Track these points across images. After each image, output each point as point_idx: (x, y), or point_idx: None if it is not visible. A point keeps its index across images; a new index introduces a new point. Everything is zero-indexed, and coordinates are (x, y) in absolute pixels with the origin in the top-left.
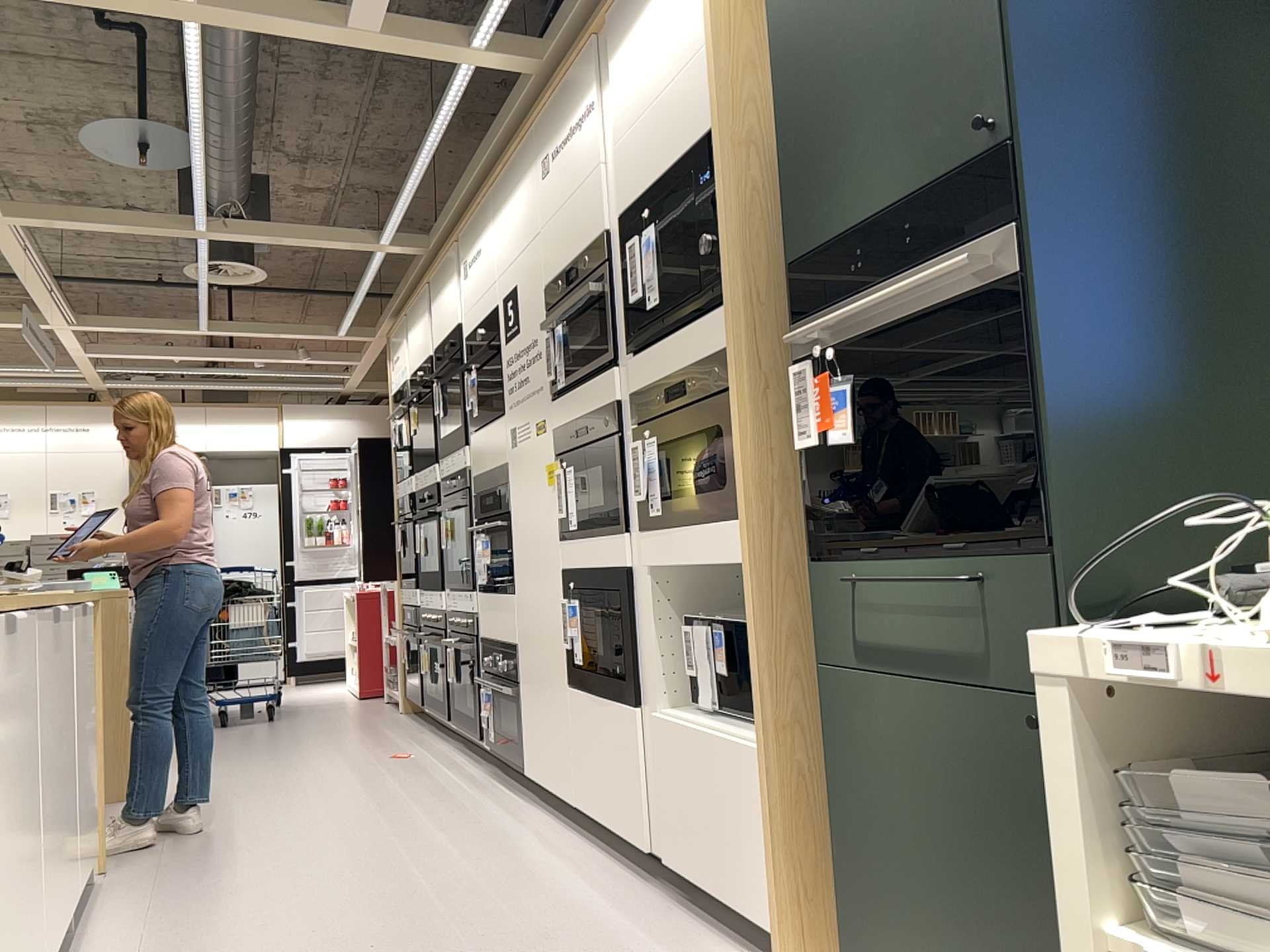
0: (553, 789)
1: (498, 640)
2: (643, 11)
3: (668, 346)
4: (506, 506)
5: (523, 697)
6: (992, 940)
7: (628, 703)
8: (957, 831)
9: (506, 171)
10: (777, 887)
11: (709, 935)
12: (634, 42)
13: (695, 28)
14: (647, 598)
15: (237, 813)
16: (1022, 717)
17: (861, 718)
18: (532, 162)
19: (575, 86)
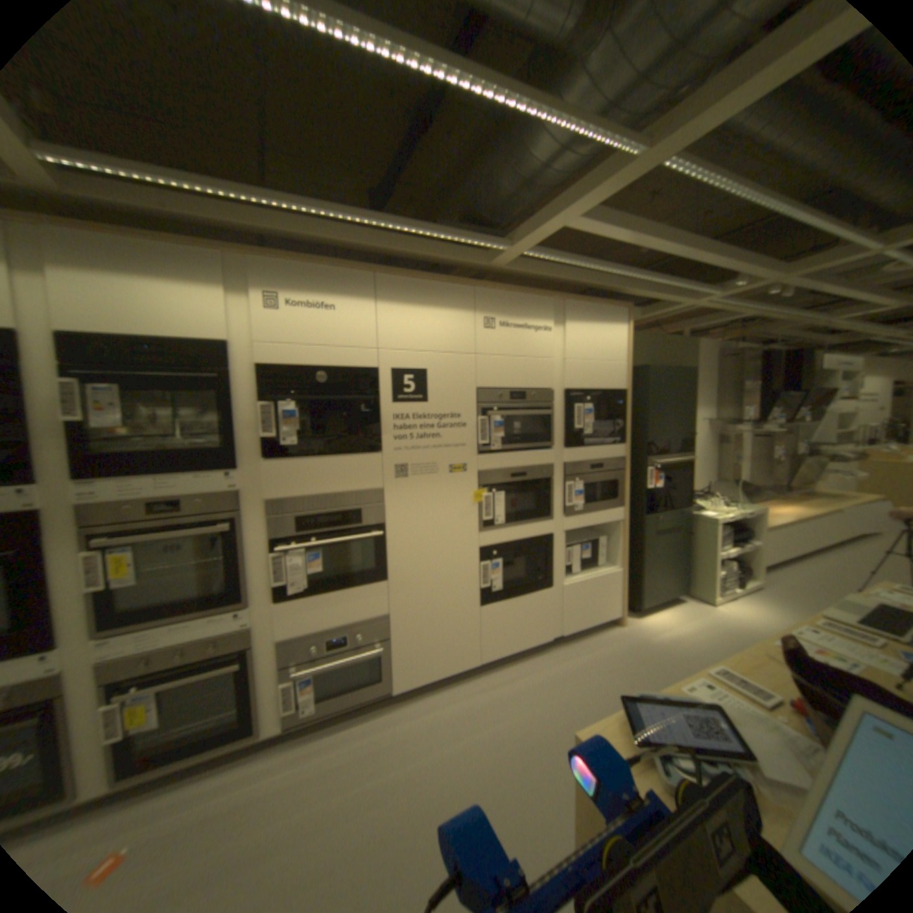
0: (447, 675)
1: (340, 625)
2: (593, 322)
3: (592, 450)
4: (380, 520)
5: (397, 645)
6: (672, 576)
7: (545, 588)
8: (669, 561)
9: (417, 284)
10: (620, 605)
11: (591, 640)
12: (585, 329)
13: (620, 353)
14: (558, 543)
15: None
16: (681, 535)
17: (652, 548)
18: (468, 308)
19: (533, 308)
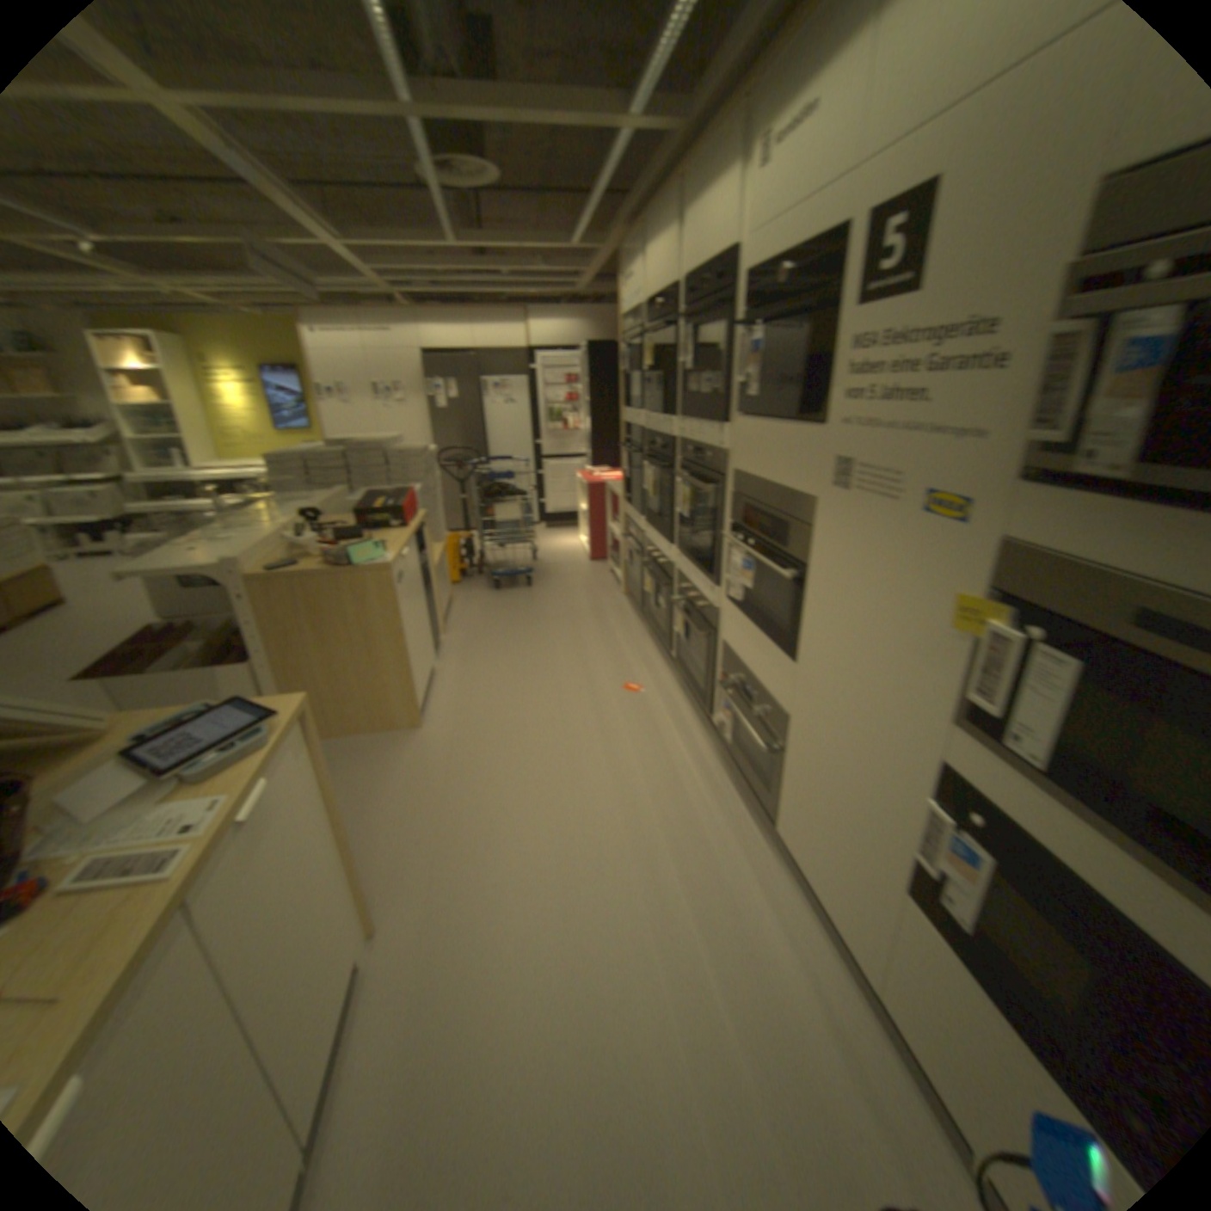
0: (827, 911)
1: (752, 674)
2: None
3: None
4: (800, 555)
5: (787, 770)
6: None
7: None
8: None
9: None
10: None
11: None
12: None
13: None
14: None
15: (498, 783)
16: None
17: None
18: None
19: None
